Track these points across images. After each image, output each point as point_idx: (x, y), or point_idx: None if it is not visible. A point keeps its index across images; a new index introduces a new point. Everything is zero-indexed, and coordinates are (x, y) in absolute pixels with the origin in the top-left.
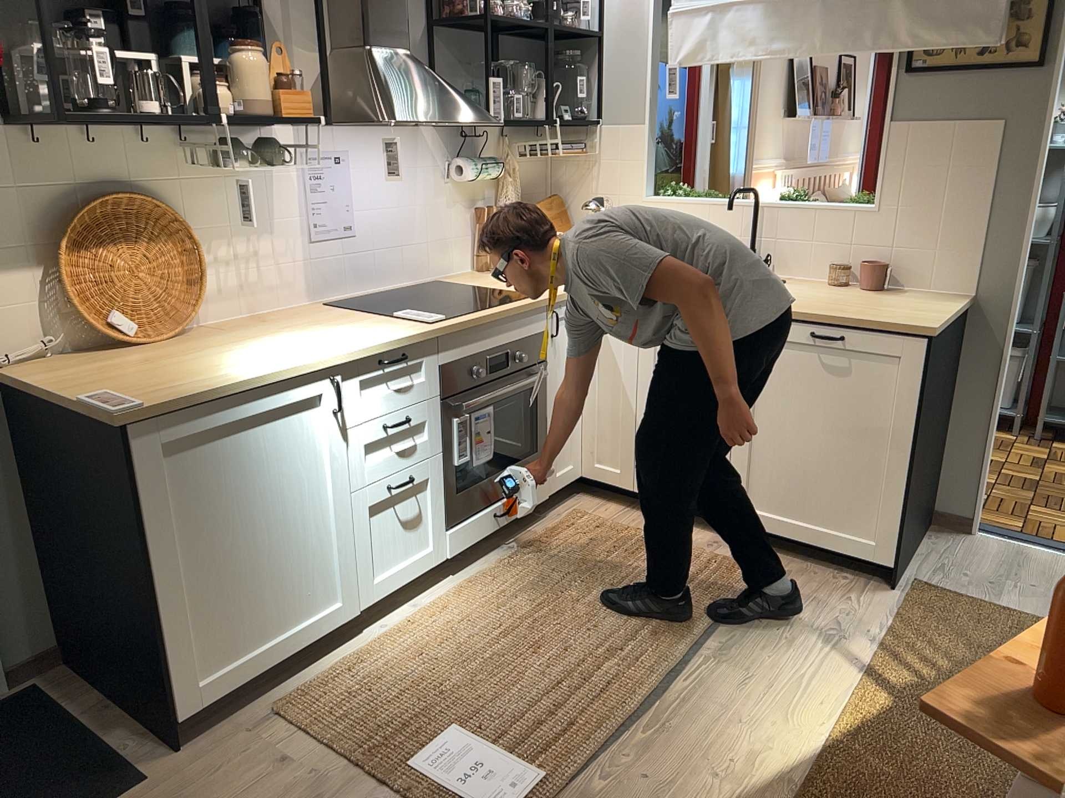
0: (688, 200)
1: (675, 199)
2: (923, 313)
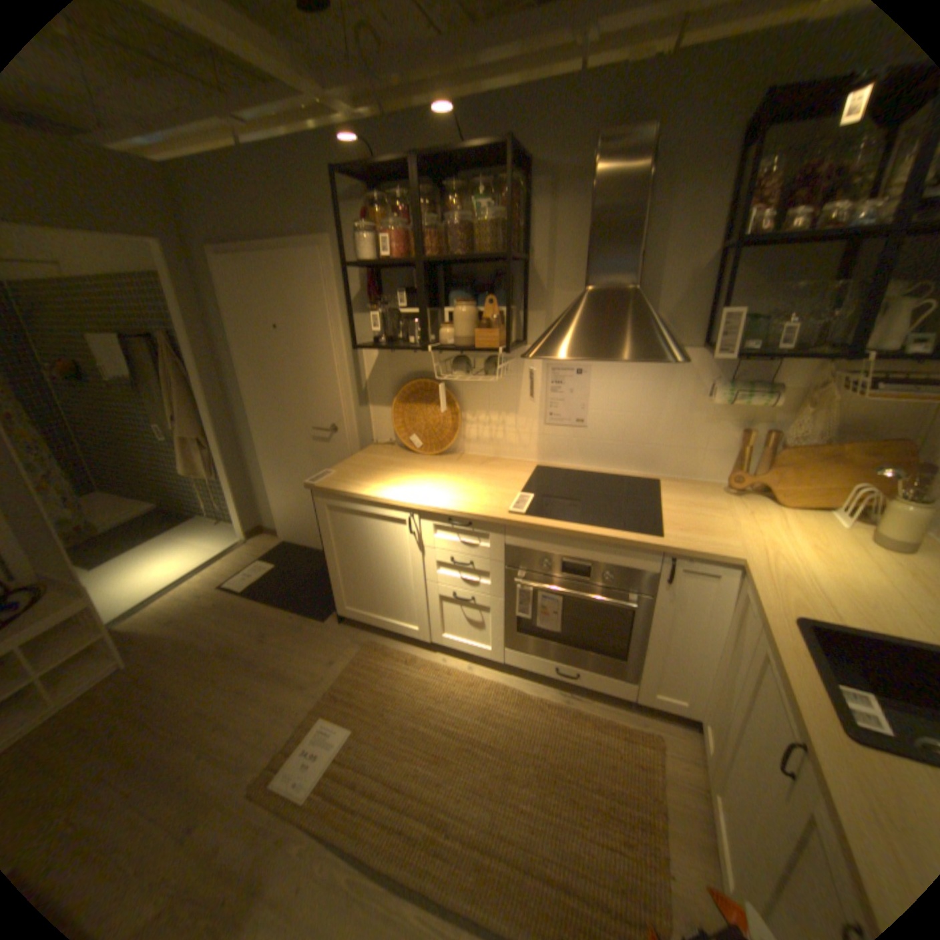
0: None
1: None
2: None
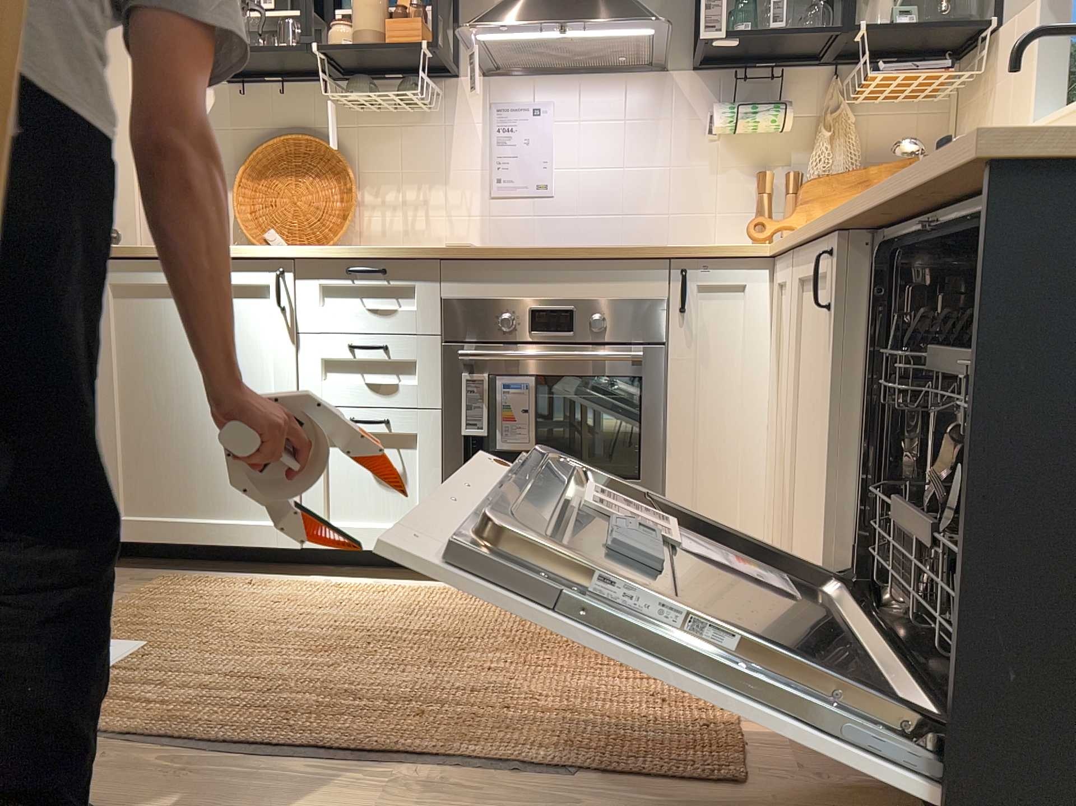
0: (1075, 107)
1: (1061, 114)
2: None
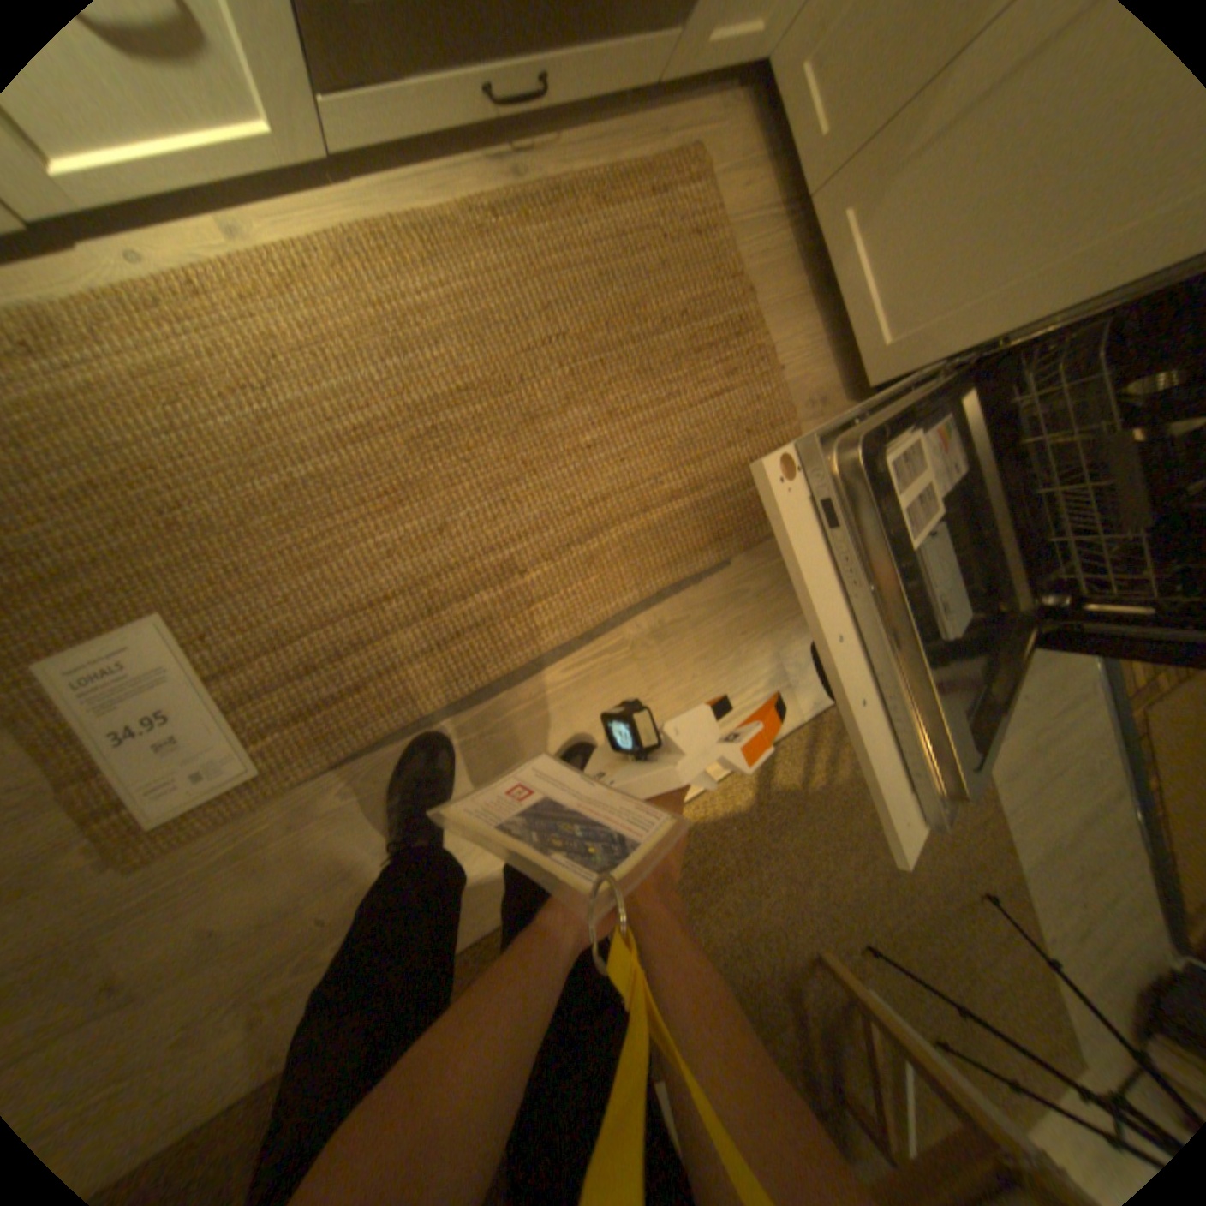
0: None
1: None
2: None
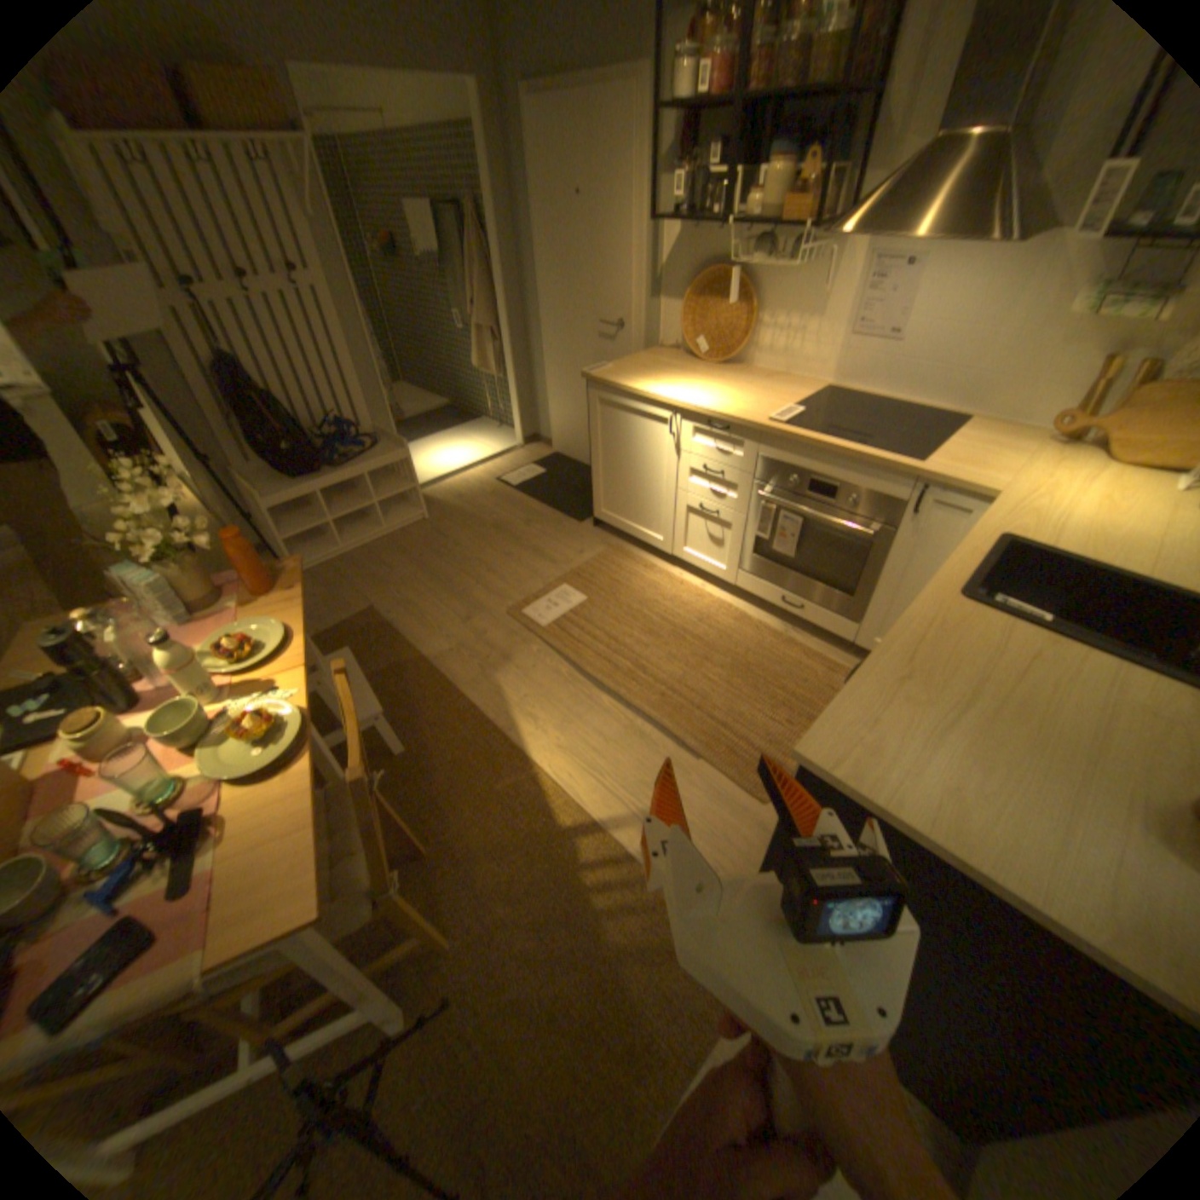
0: None
1: None
2: (935, 799)
